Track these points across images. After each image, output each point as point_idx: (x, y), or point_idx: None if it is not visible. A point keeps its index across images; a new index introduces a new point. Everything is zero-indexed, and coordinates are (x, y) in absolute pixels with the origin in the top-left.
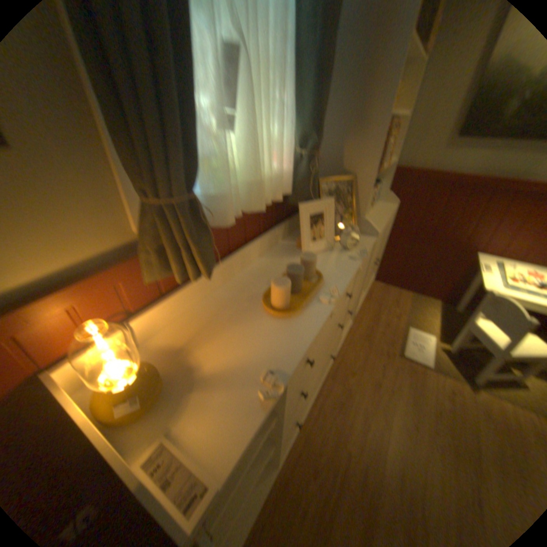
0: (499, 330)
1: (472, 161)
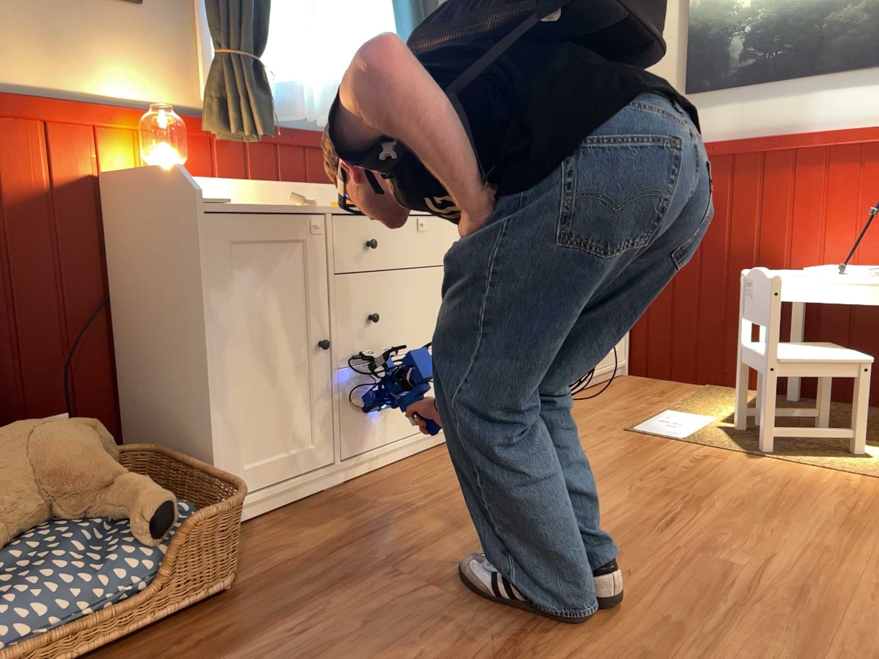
0: (784, 347)
1: (718, 124)
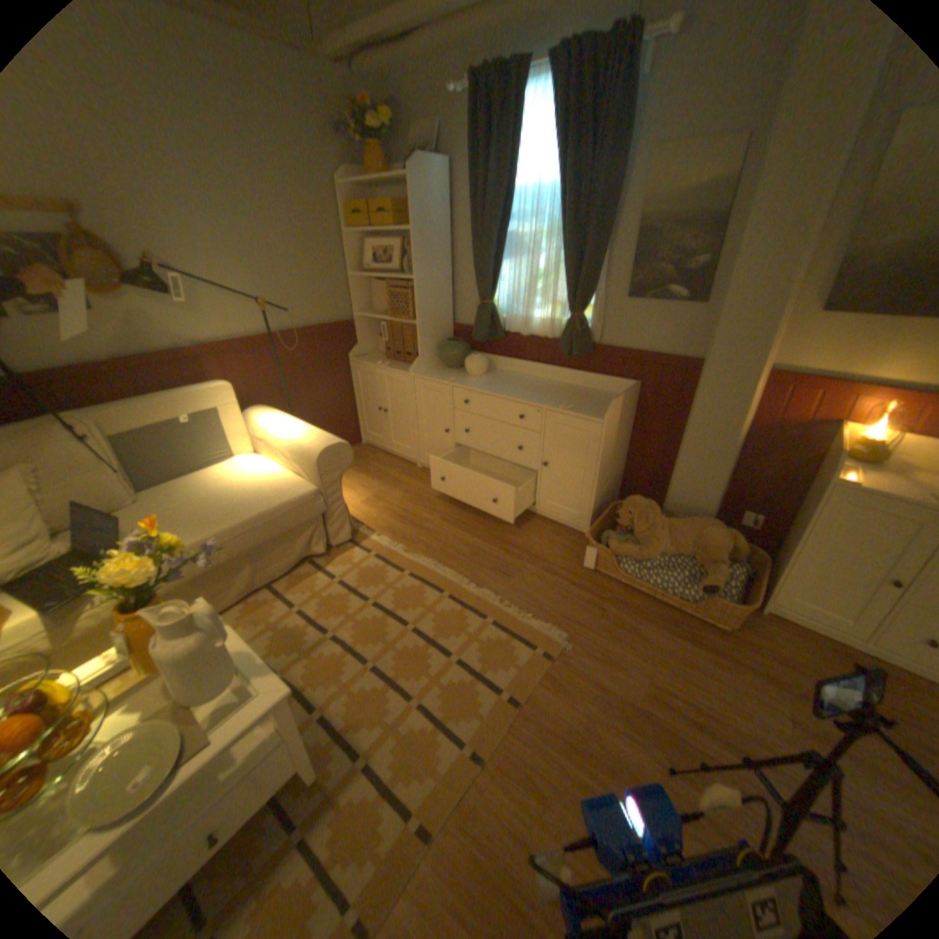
0: None
1: None
